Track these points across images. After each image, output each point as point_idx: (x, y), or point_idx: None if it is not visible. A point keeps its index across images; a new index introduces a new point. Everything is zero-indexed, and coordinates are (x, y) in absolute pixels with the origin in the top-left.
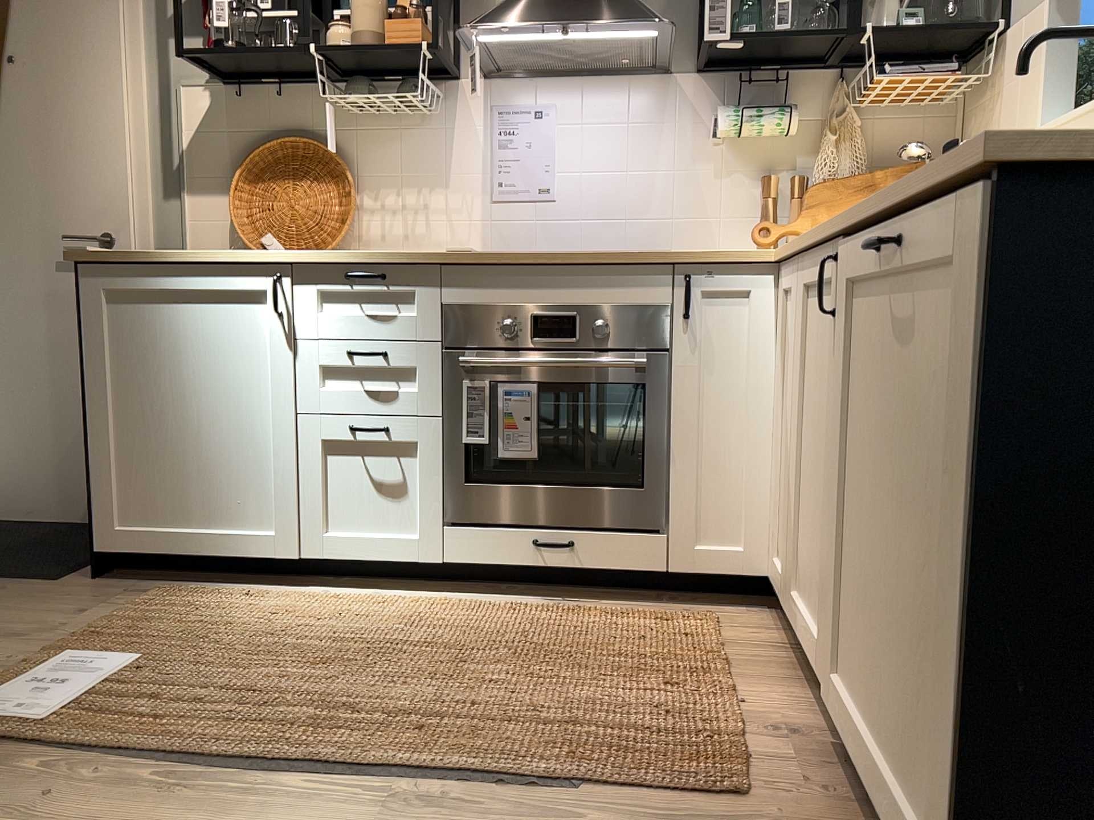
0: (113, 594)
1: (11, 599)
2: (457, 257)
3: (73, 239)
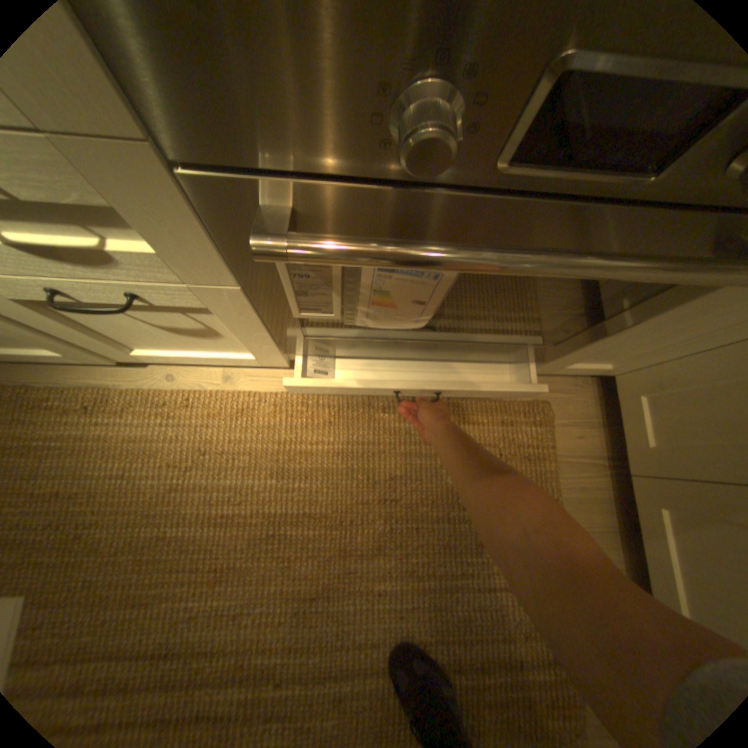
0: None
1: None
2: None
3: None
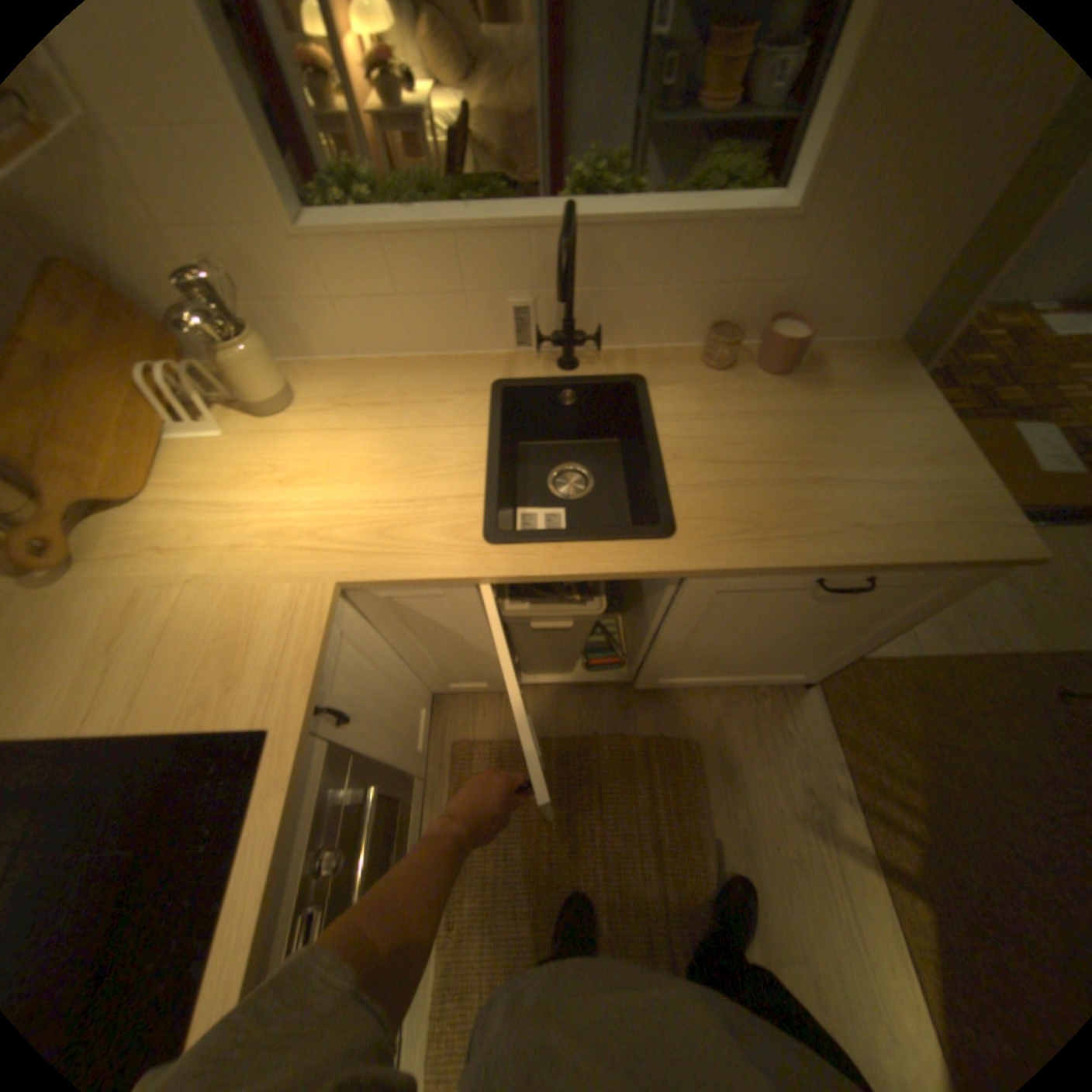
0: None
1: None
2: None
3: None
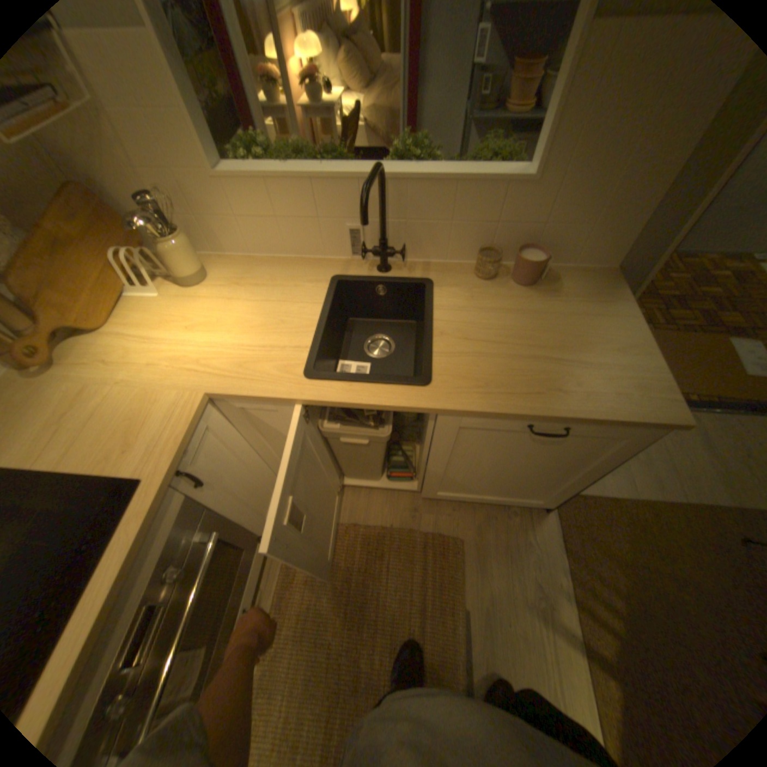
0: None
1: None
2: None
3: None
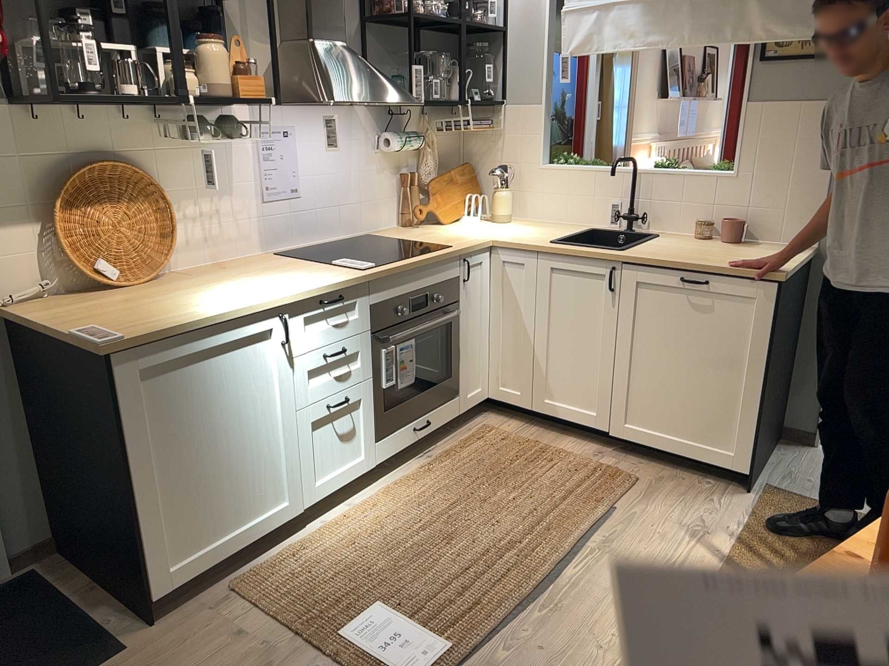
0: (209, 616)
1: None
2: (380, 274)
3: None
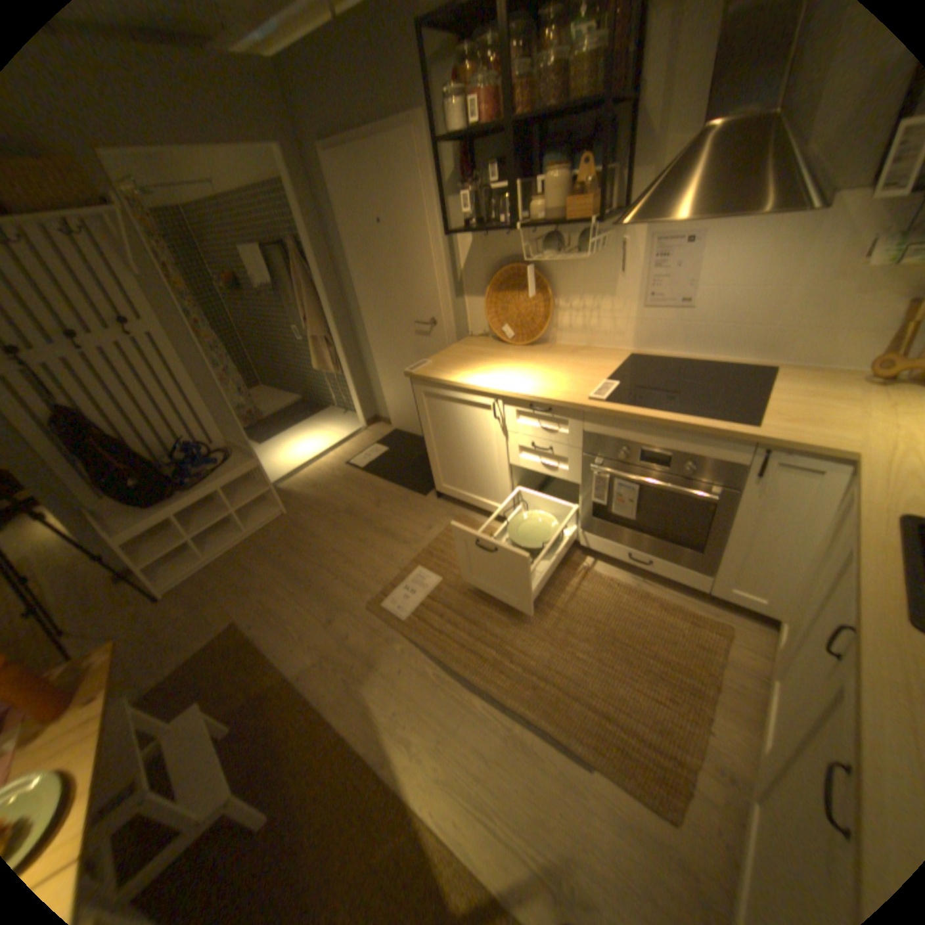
0: (442, 513)
1: (408, 507)
2: (593, 409)
3: (418, 323)
